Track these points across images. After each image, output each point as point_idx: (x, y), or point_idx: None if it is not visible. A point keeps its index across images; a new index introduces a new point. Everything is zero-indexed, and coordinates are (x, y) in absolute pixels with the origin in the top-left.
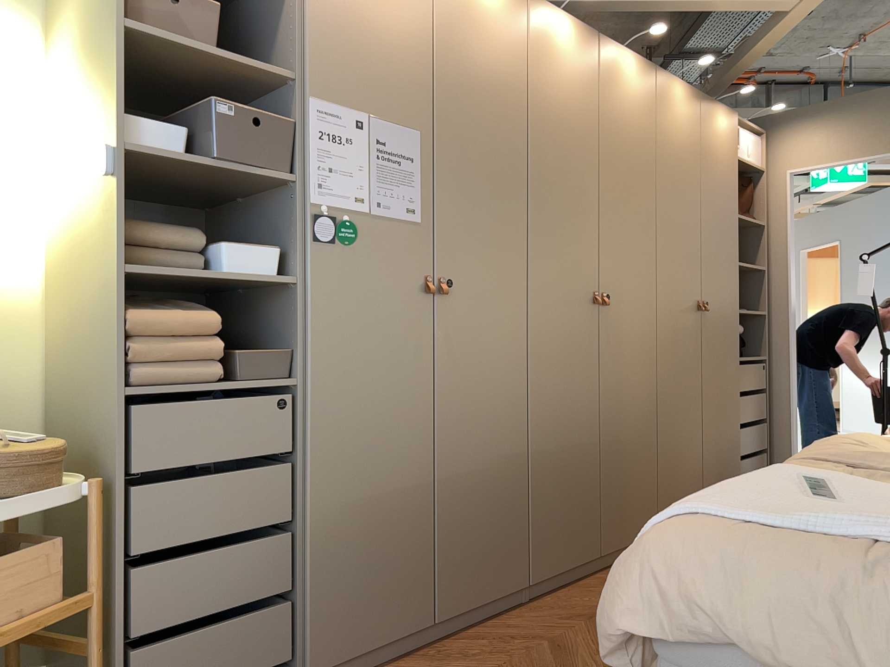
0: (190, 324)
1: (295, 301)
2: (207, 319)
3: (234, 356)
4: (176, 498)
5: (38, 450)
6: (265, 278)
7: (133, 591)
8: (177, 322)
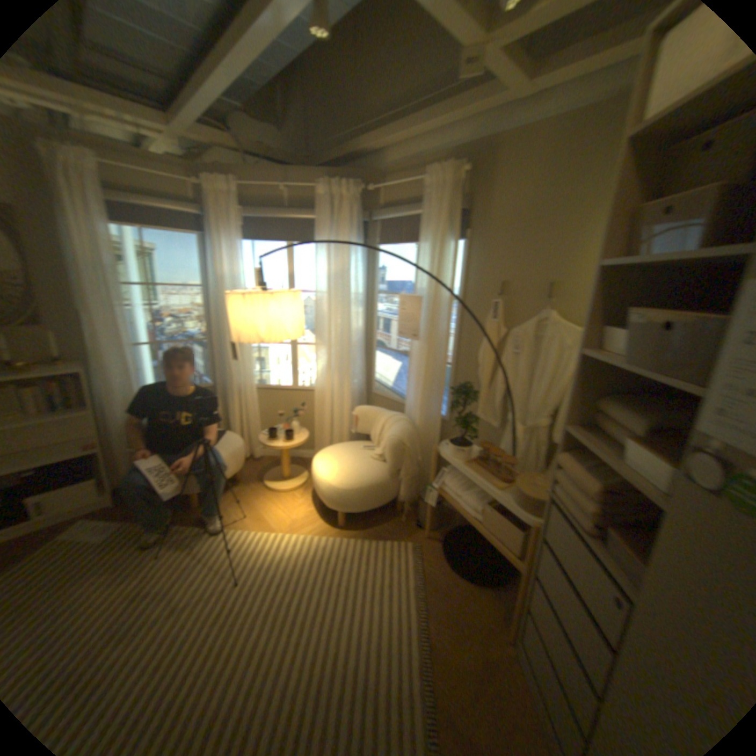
0: (584, 485)
1: (663, 536)
2: (602, 493)
3: (613, 537)
4: (557, 581)
5: (535, 497)
6: (654, 492)
7: (537, 597)
8: (579, 479)
